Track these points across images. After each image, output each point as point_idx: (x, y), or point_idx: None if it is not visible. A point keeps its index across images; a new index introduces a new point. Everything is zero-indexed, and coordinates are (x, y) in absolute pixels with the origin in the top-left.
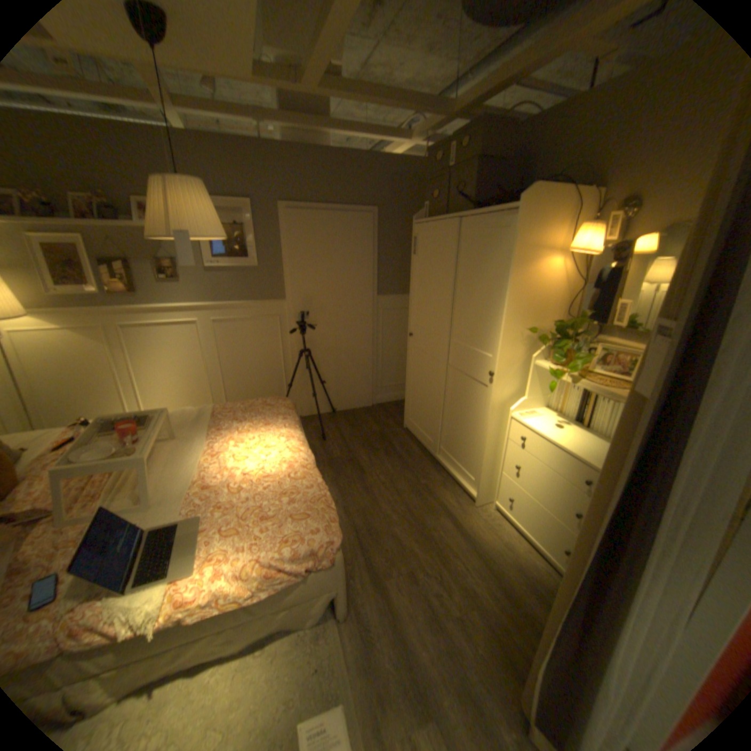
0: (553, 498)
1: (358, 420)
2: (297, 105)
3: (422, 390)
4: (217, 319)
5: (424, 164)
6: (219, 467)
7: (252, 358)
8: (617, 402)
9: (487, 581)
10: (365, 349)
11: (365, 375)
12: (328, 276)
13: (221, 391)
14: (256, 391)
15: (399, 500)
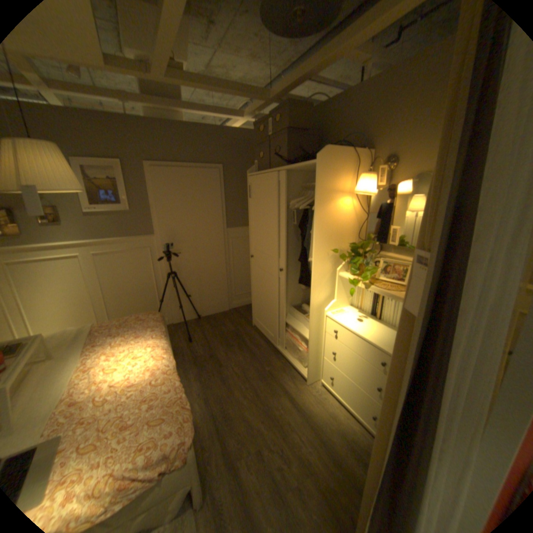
0: (360, 376)
1: (218, 323)
2: (155, 91)
3: (263, 297)
4: (97, 252)
5: (254, 134)
6: (88, 382)
7: (129, 281)
8: (397, 300)
9: (317, 449)
10: (220, 268)
11: (222, 287)
12: (187, 215)
13: (103, 310)
14: (134, 307)
15: (249, 387)
